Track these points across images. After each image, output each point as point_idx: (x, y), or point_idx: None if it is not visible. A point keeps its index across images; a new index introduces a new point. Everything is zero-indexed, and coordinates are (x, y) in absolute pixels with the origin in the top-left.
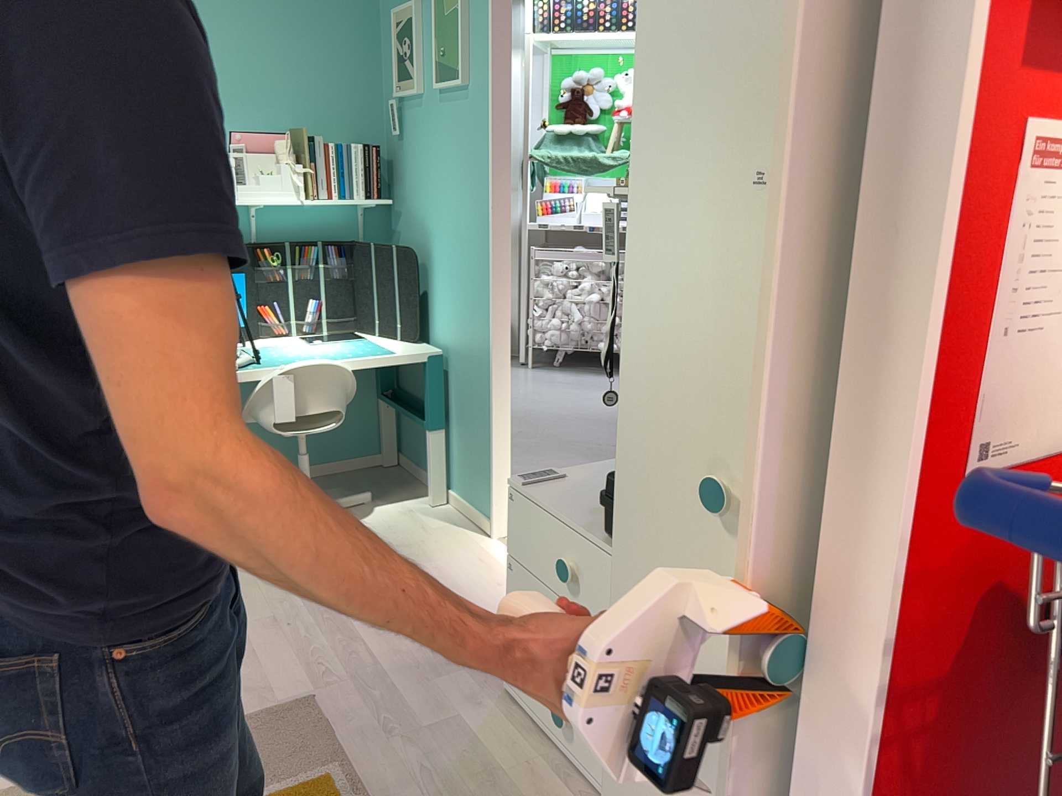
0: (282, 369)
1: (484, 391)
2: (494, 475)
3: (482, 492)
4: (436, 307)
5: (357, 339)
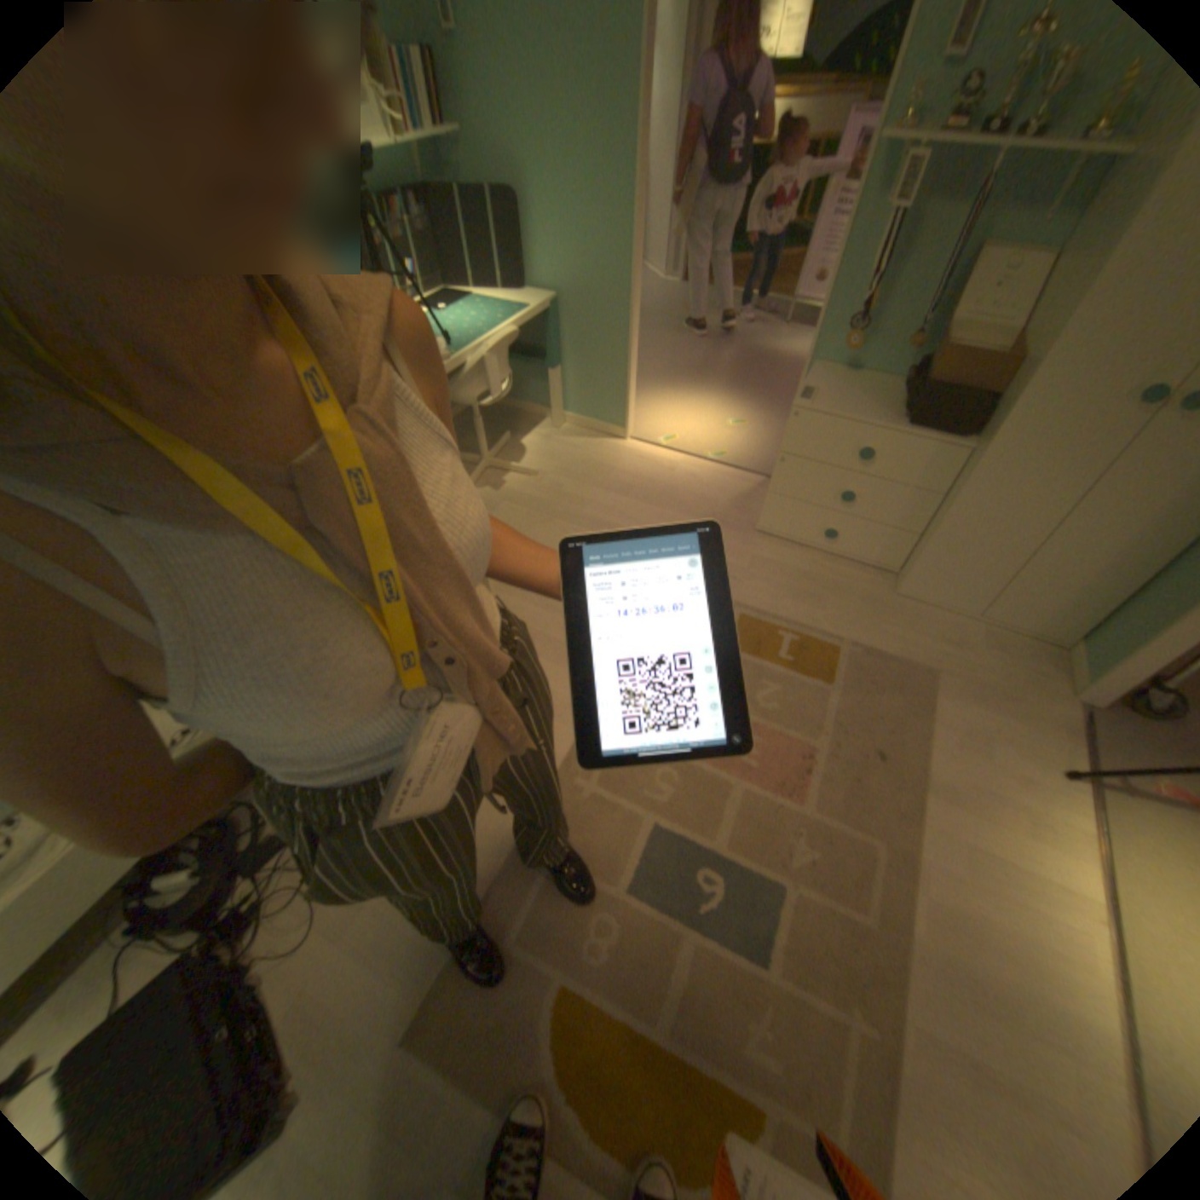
0: (477, 347)
1: (617, 327)
2: (629, 393)
3: (611, 407)
4: (534, 250)
5: (450, 294)
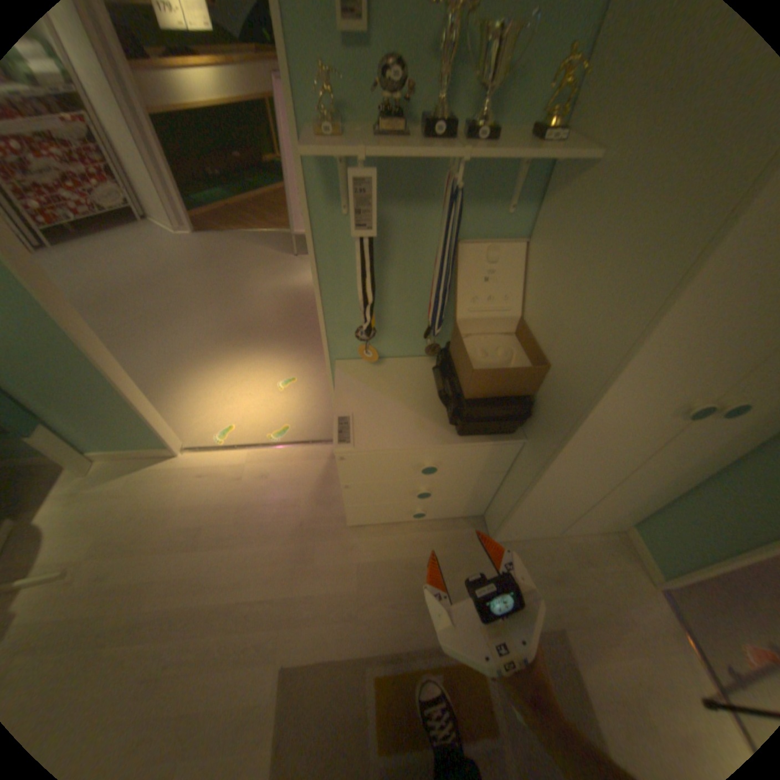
0: None
1: (88, 376)
2: (152, 424)
3: (141, 438)
4: None
5: None
